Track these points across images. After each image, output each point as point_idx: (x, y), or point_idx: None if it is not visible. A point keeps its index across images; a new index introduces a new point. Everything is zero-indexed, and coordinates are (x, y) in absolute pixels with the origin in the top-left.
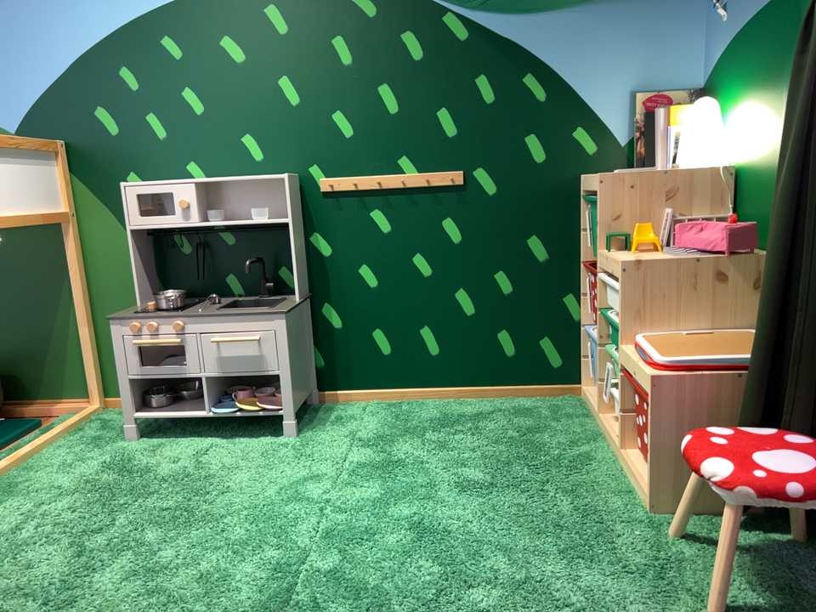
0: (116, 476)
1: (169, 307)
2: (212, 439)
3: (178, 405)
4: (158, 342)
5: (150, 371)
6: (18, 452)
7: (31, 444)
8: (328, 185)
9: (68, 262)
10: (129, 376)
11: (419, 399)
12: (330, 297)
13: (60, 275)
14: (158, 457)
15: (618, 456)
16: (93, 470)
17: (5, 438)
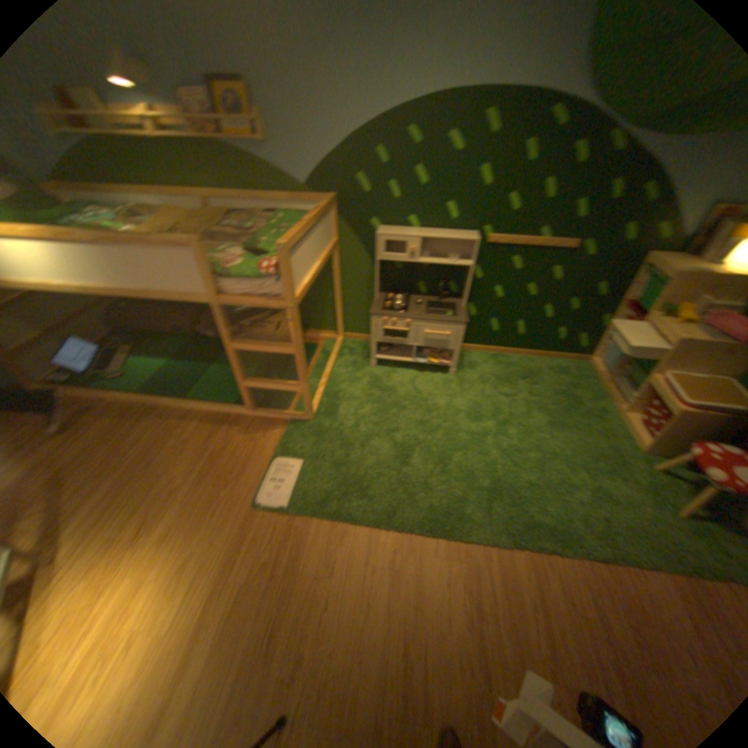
0: (380, 392)
1: (401, 309)
2: (413, 371)
3: (394, 350)
4: (398, 330)
5: (386, 337)
6: (327, 371)
7: (329, 365)
8: (494, 241)
9: (332, 265)
10: (378, 340)
11: (506, 353)
12: (474, 301)
13: (327, 272)
14: (392, 381)
15: (620, 413)
16: (367, 387)
17: (310, 356)
